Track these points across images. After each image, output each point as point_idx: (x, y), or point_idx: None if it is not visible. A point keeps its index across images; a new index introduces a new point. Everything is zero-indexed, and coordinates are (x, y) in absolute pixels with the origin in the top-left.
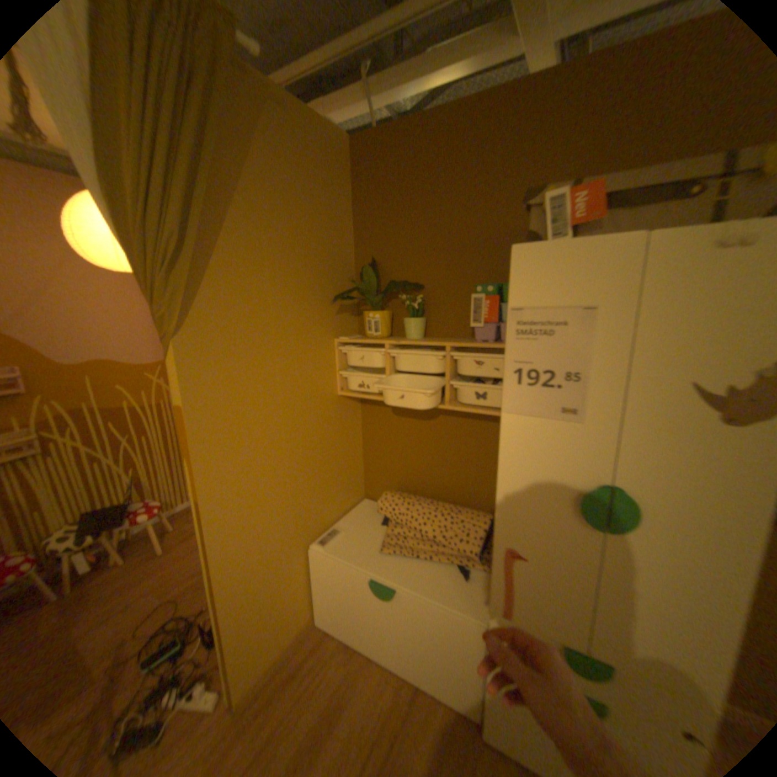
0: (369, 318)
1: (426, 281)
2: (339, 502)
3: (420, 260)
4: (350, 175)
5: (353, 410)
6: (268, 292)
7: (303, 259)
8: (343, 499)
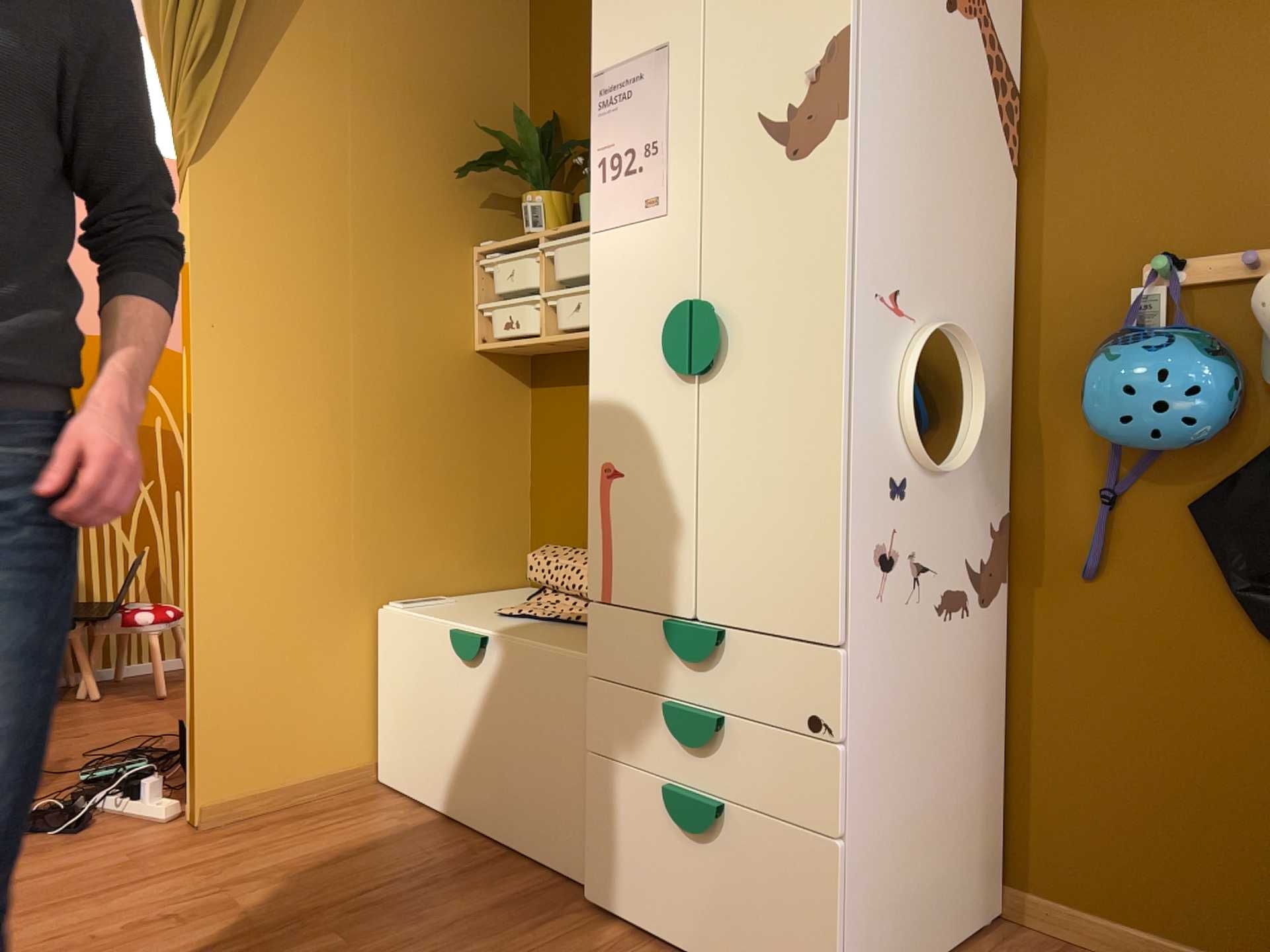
0: (526, 203)
1: None
2: (462, 562)
3: None
4: None
5: (511, 395)
6: (349, 141)
7: (420, 105)
8: (472, 562)
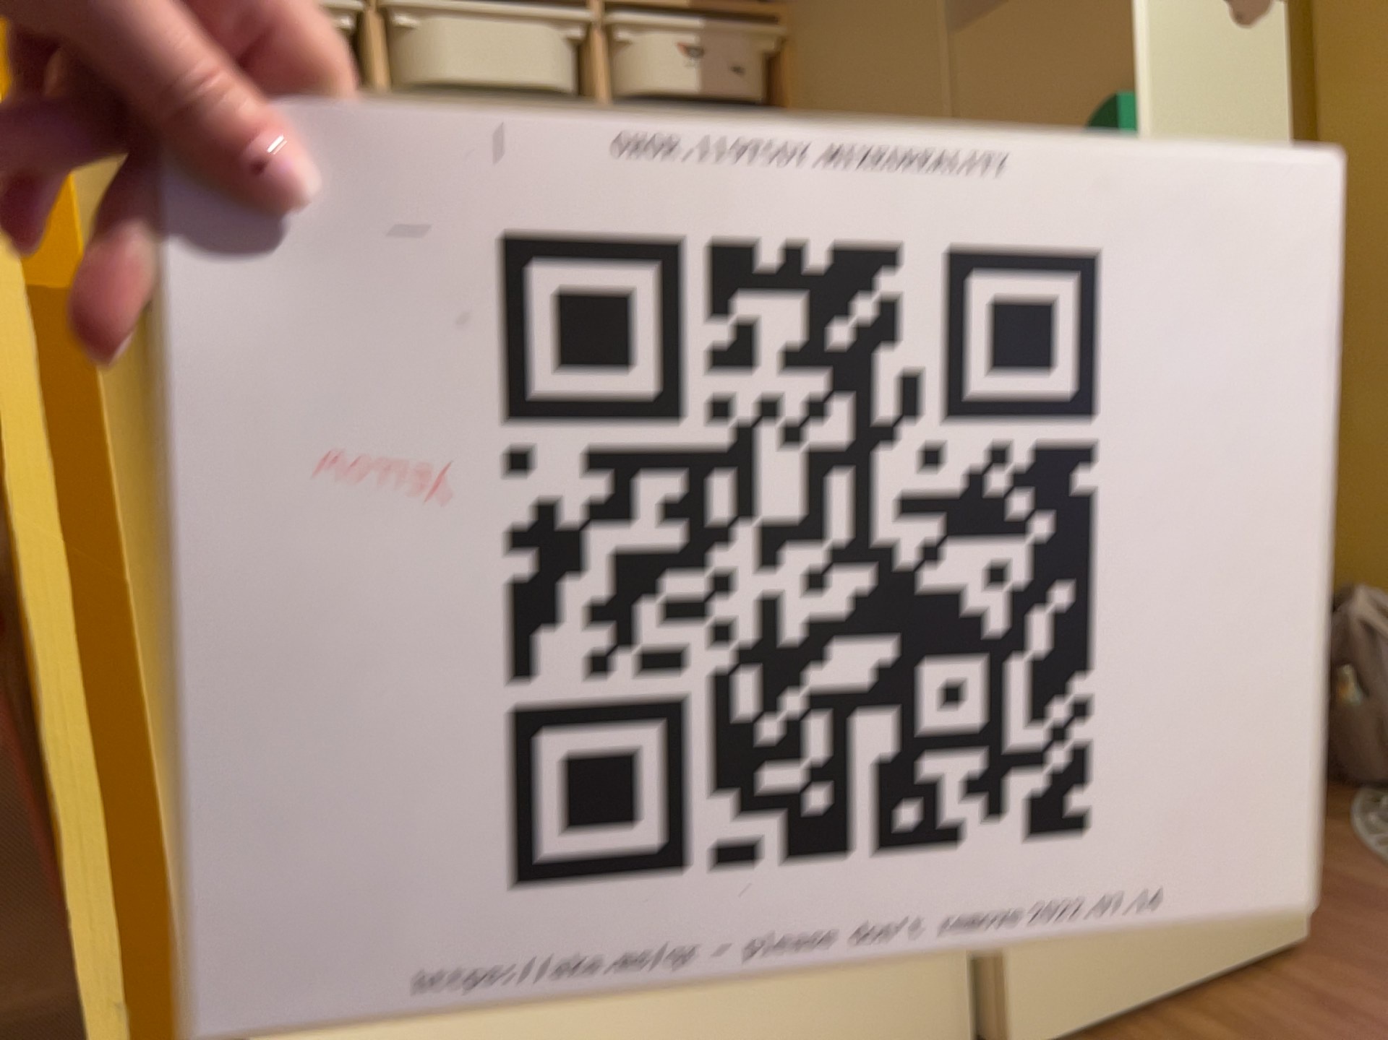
0: None
1: None
2: None
3: None
4: None
5: None
6: None
7: None
8: None
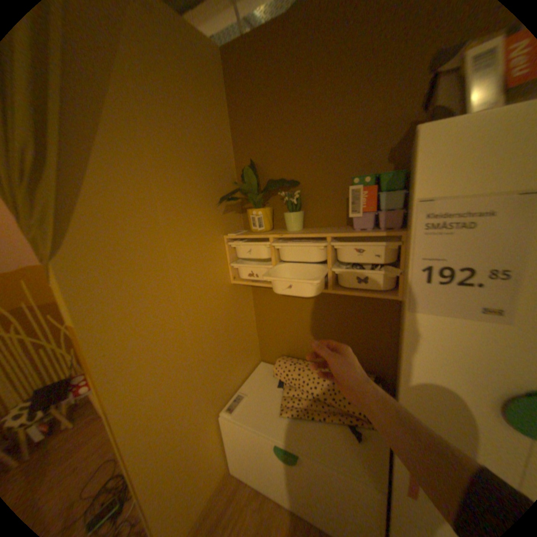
0: (253, 215)
1: (301, 177)
2: (241, 370)
3: (294, 158)
4: (224, 85)
5: (246, 293)
6: (156, 200)
7: (187, 166)
8: (244, 367)
